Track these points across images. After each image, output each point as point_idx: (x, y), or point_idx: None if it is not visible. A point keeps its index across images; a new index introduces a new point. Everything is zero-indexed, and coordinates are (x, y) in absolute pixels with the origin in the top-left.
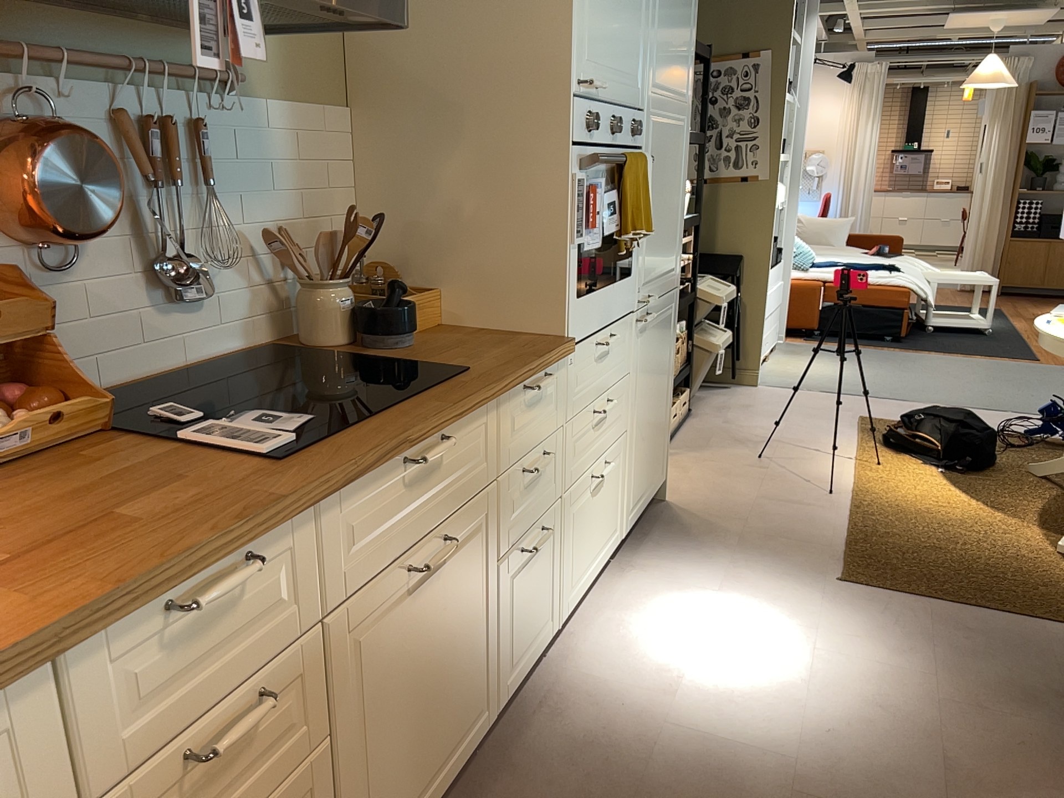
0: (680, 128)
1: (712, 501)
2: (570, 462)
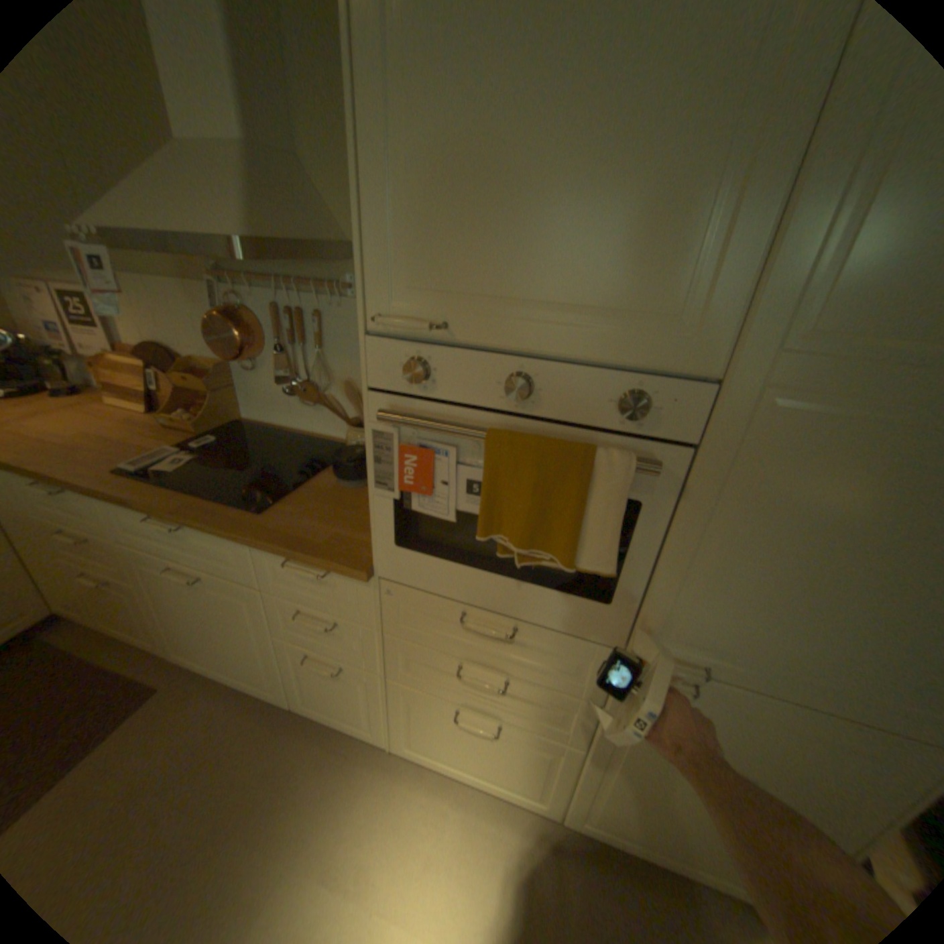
0: None
1: None
2: (399, 667)
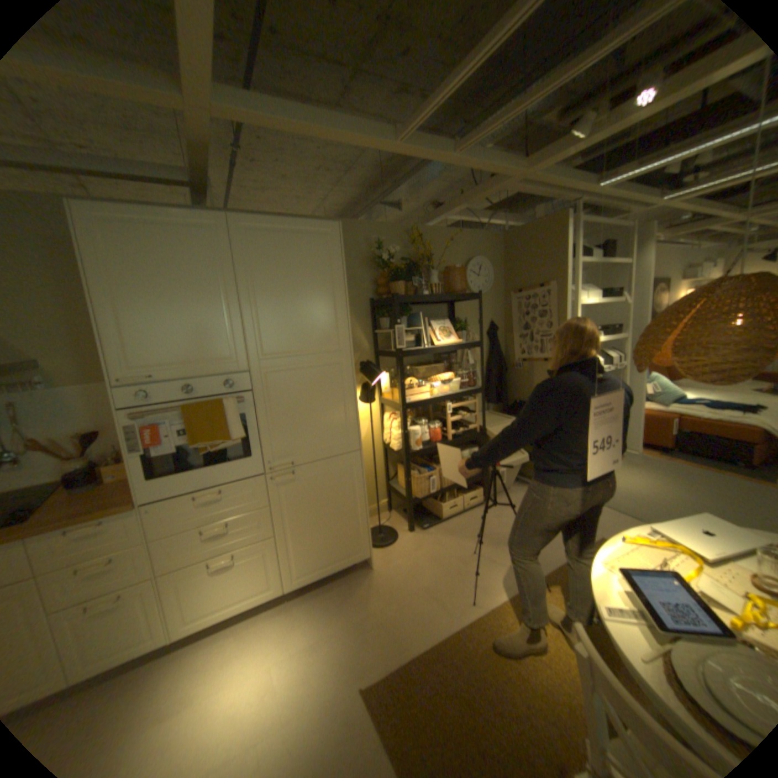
0: (329, 366)
1: (393, 581)
2: (163, 561)
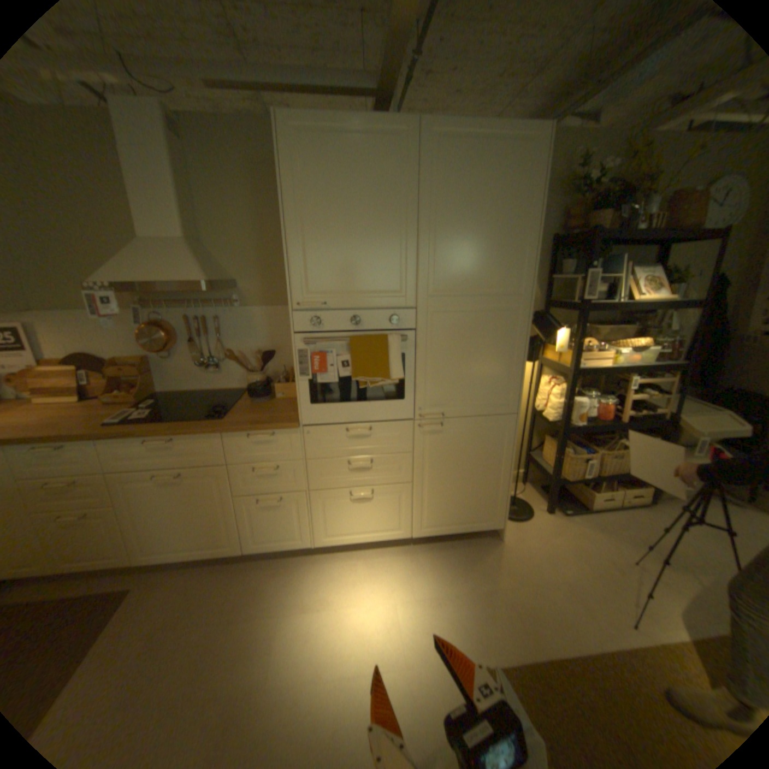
0: (502, 312)
1: (528, 563)
2: (316, 479)
